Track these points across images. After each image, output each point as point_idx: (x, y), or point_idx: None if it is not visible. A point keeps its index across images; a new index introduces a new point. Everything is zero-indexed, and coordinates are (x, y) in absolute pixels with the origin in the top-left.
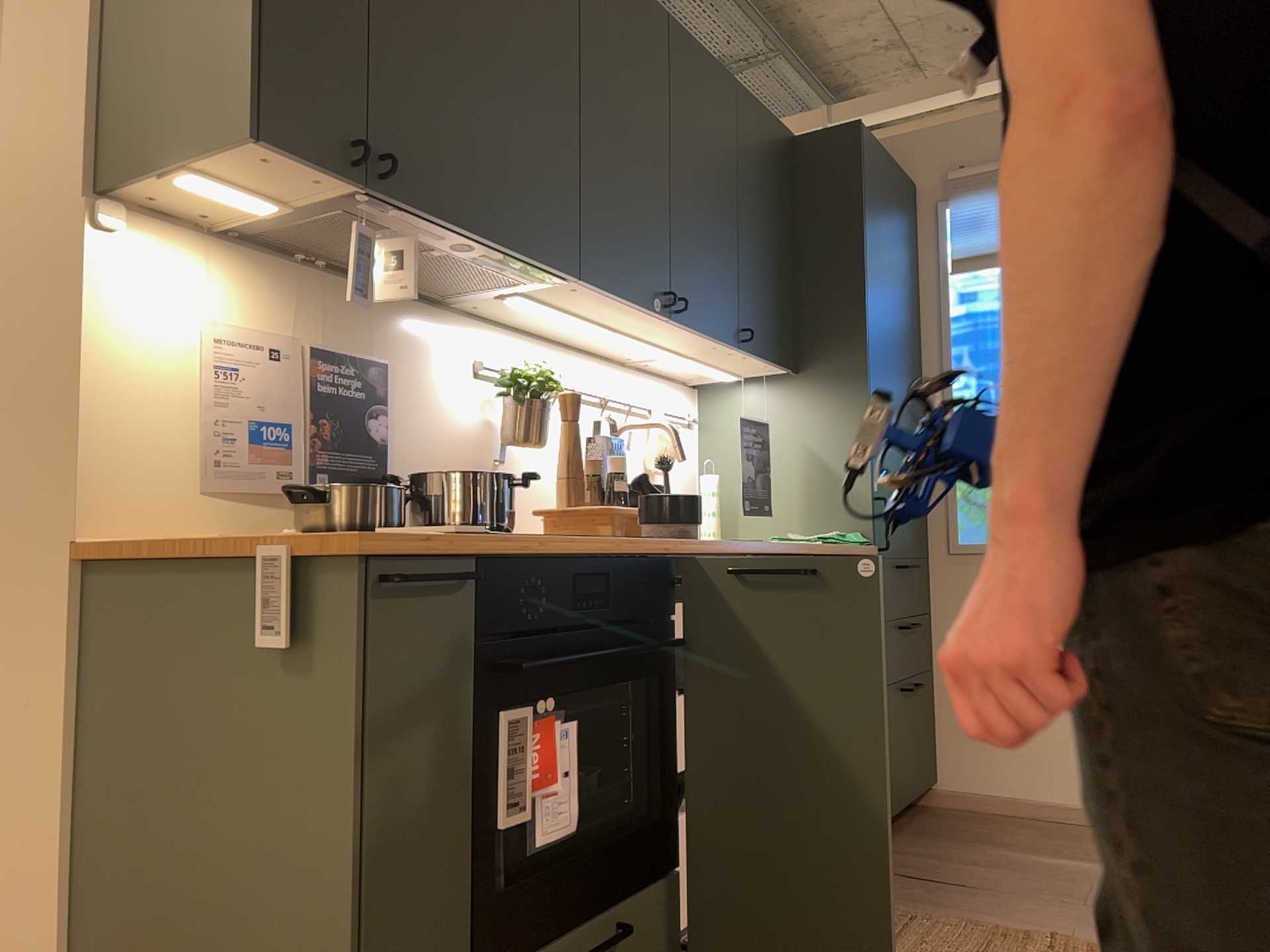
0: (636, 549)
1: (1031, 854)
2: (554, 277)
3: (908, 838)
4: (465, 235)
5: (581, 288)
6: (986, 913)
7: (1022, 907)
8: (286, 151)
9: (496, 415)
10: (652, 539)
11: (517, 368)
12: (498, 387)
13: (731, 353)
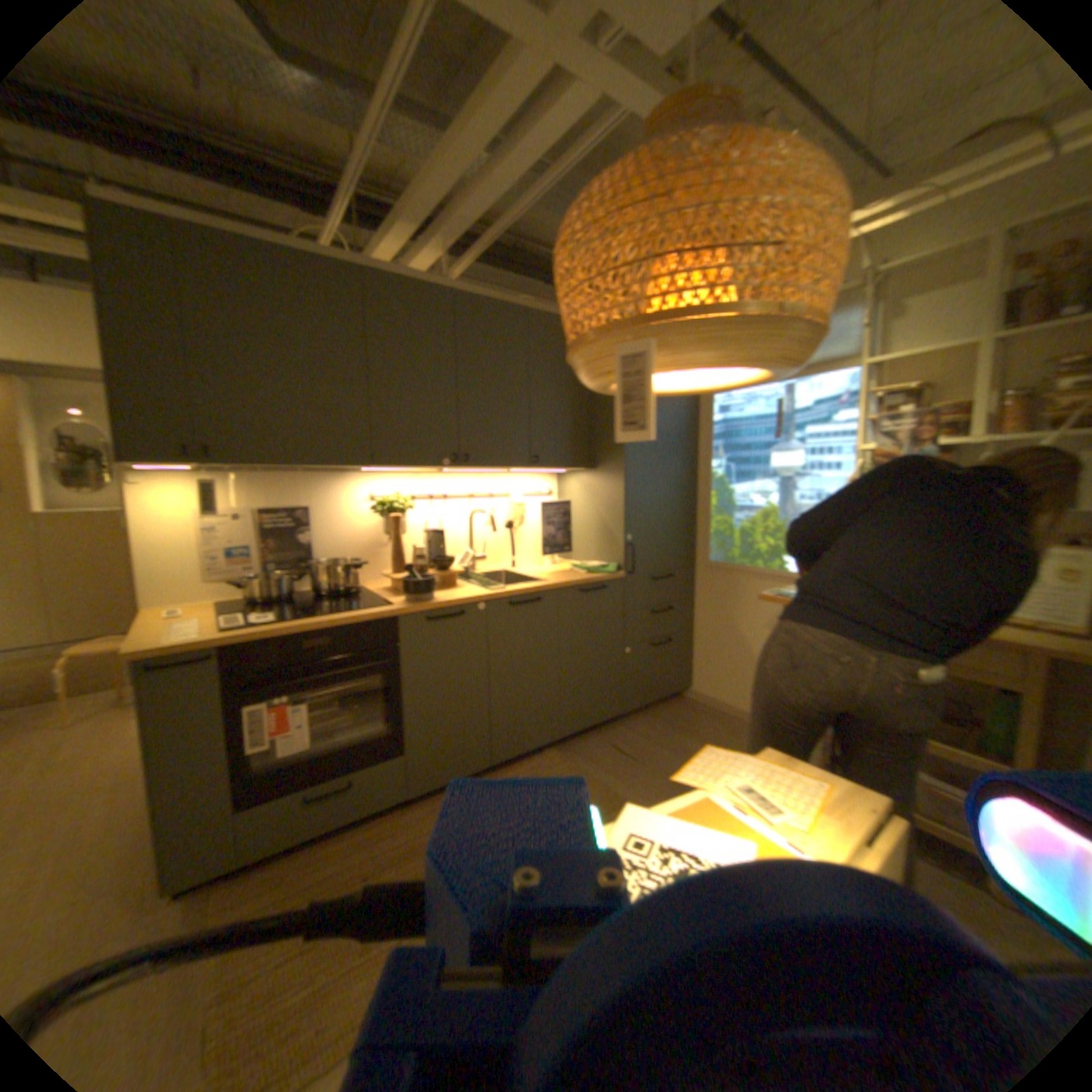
0: (362, 617)
1: (700, 744)
2: (363, 465)
3: (646, 720)
4: (281, 465)
5: (386, 466)
6: (624, 782)
7: (648, 782)
8: (142, 461)
9: (384, 519)
10: (388, 606)
11: (386, 497)
12: (374, 509)
13: (534, 468)
